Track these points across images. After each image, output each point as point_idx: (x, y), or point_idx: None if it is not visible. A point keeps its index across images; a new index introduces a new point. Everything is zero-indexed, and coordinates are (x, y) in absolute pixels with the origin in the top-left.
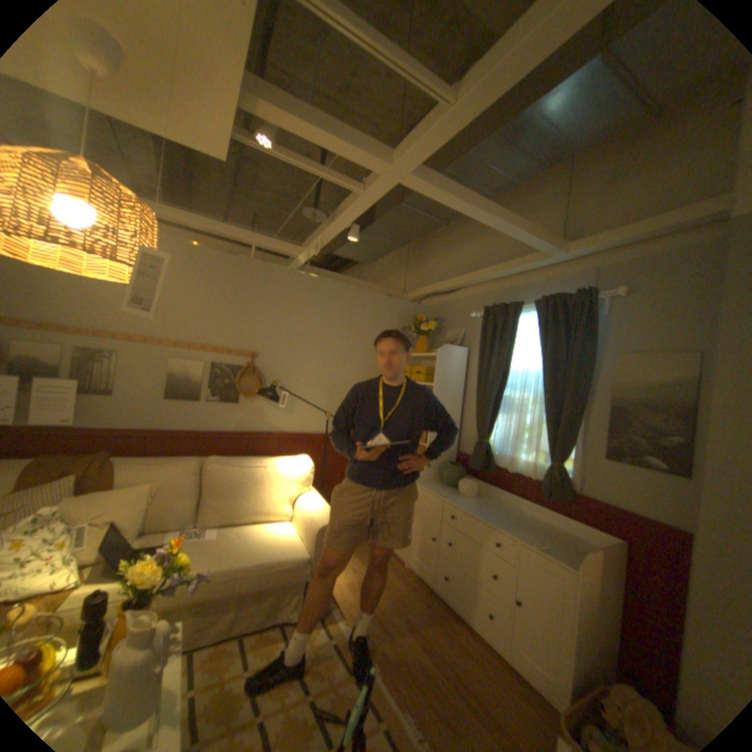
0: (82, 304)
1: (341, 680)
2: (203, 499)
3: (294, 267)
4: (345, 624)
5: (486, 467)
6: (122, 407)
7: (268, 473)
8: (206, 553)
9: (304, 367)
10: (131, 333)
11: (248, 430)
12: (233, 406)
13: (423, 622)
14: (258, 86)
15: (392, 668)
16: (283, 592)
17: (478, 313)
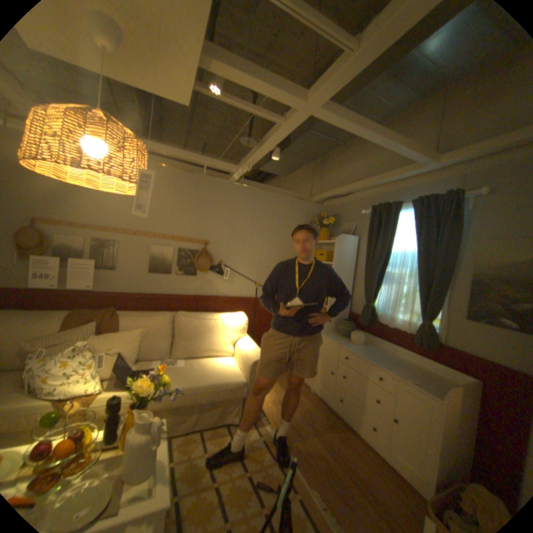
0: (95, 209)
1: (268, 464)
2: (175, 339)
3: (233, 180)
4: (270, 427)
5: (371, 323)
6: (122, 278)
7: (217, 324)
8: (178, 375)
9: (240, 251)
10: (126, 228)
11: (203, 294)
12: (192, 278)
13: (325, 429)
14: (212, 49)
15: (304, 458)
16: (229, 403)
17: (367, 210)
